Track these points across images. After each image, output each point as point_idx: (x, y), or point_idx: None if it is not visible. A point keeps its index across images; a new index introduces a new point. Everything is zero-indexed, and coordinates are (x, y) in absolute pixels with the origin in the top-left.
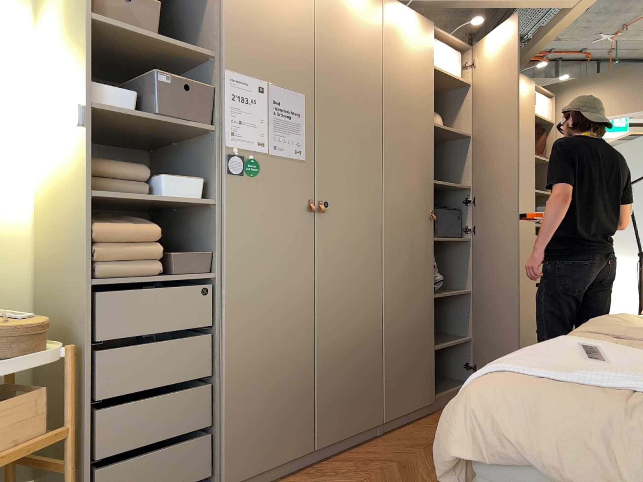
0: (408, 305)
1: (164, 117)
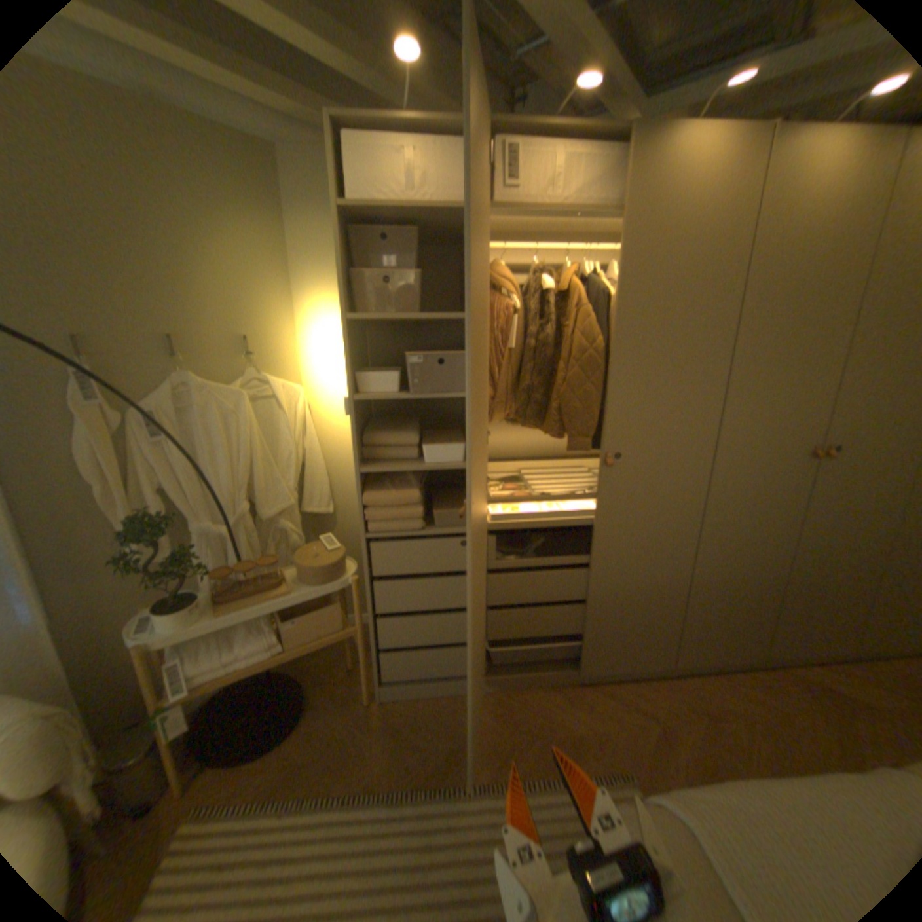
0: (739, 562)
1: (420, 395)
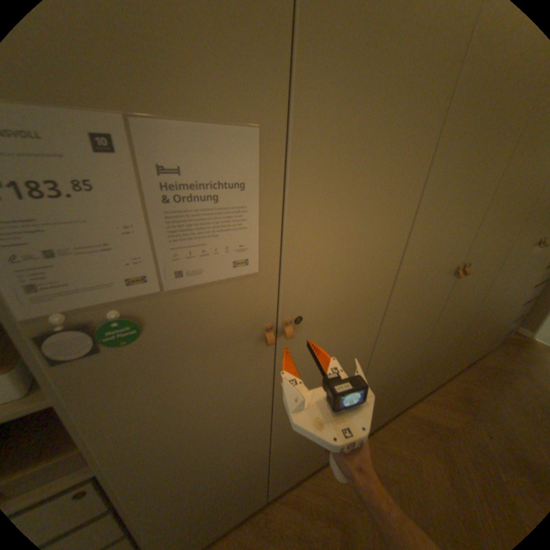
0: (393, 368)
1: None
